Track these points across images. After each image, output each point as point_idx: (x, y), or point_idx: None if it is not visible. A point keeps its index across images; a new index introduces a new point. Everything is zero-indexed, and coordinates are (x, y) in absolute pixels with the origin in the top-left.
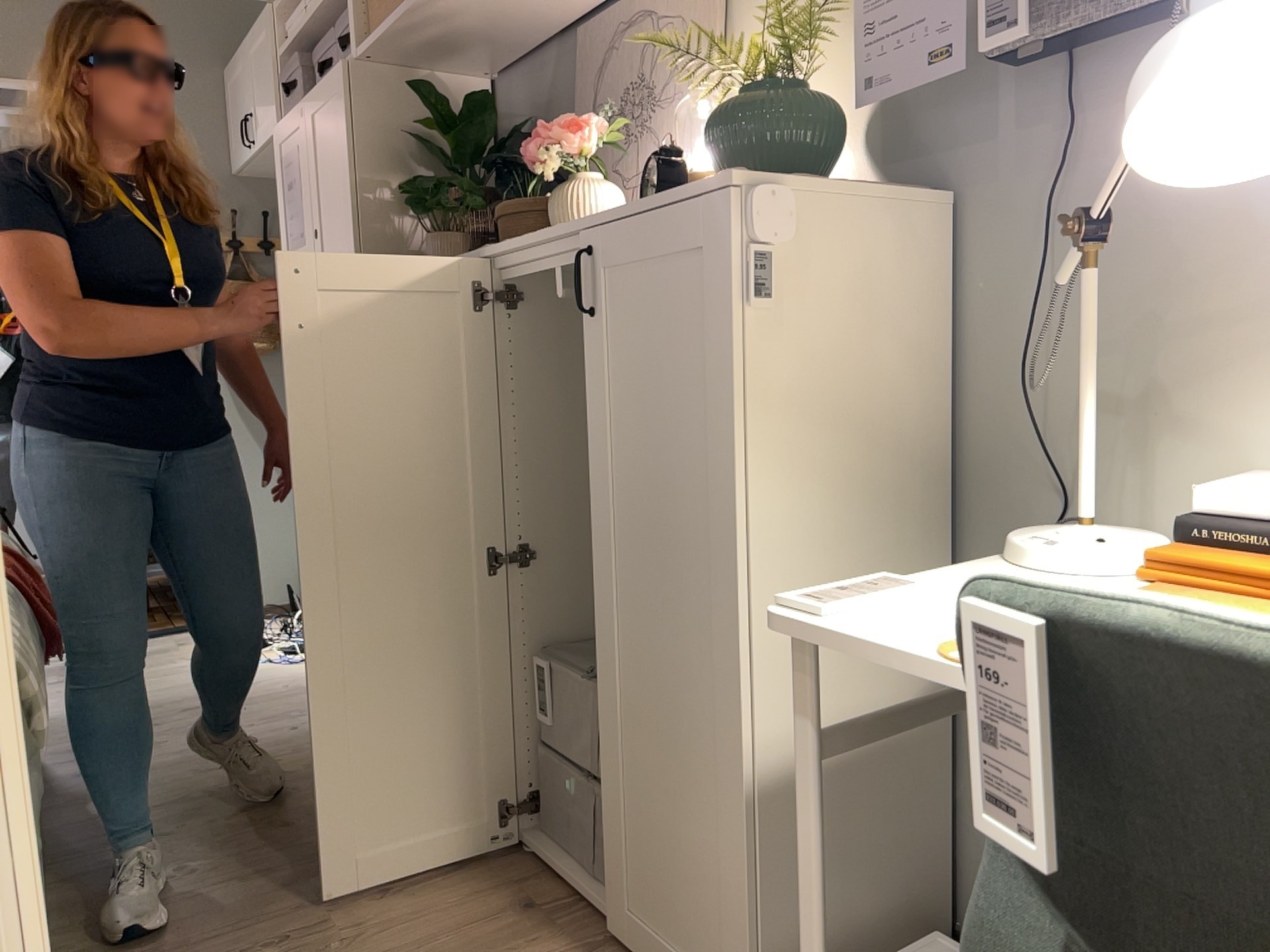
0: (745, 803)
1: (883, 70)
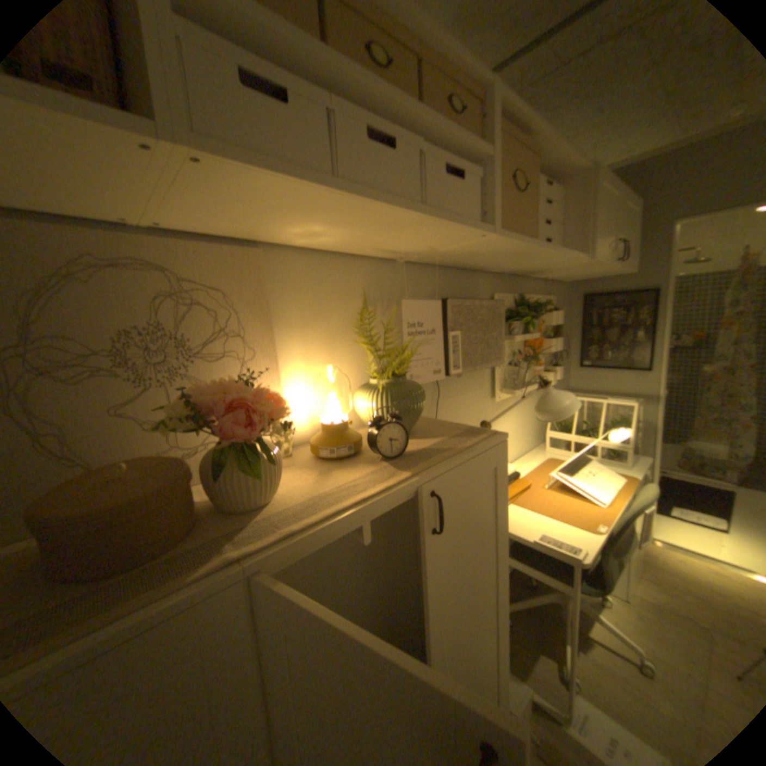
0: (507, 663)
1: (414, 370)
